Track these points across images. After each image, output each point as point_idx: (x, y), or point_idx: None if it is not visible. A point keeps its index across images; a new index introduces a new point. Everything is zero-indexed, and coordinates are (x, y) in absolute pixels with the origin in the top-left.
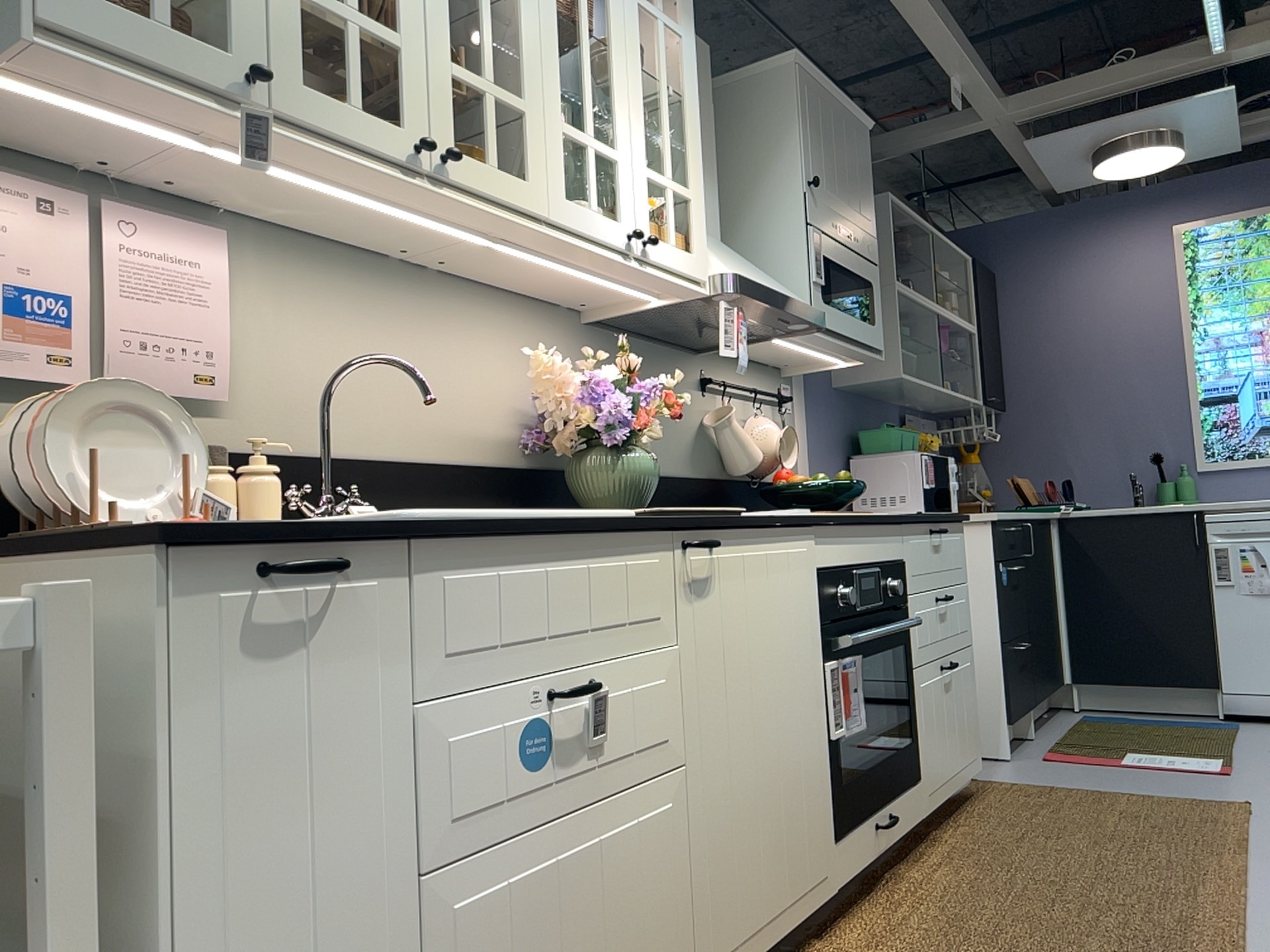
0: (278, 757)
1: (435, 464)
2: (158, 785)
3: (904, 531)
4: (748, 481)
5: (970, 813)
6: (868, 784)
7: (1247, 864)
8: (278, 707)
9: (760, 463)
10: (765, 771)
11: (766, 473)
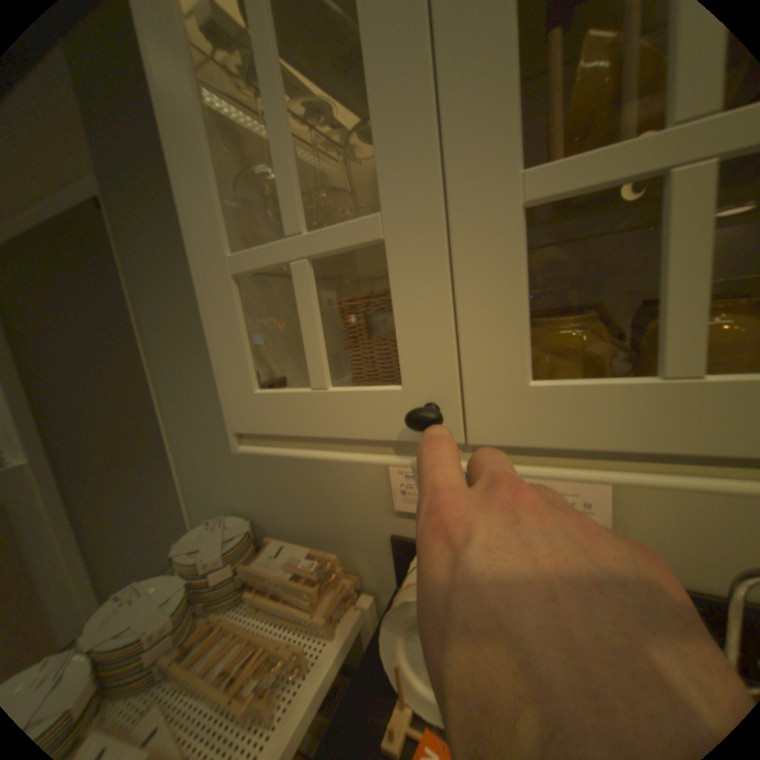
0: None
1: None
2: None
3: None
4: None
5: None
6: None
7: None
8: None
9: None
10: None
11: None
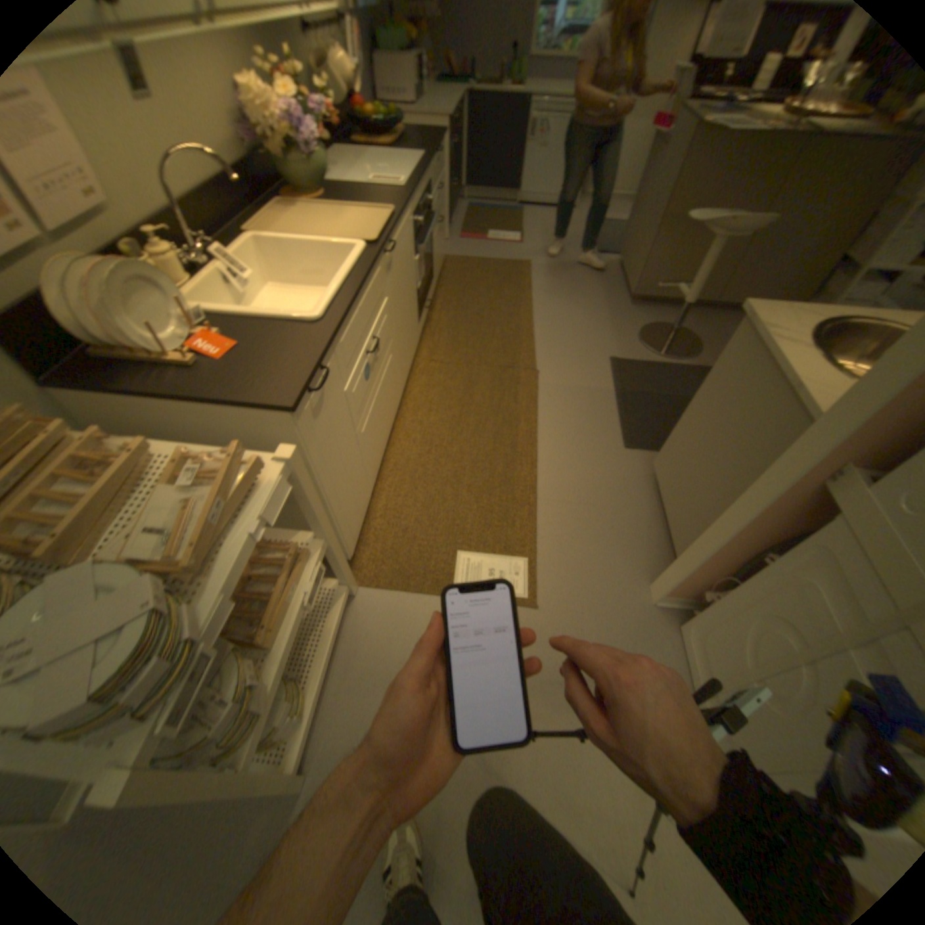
0: (331, 434)
1: (213, 180)
2: (316, 466)
3: (432, 163)
4: (335, 102)
5: (444, 279)
6: (424, 295)
7: (532, 297)
8: (327, 422)
9: (340, 87)
10: (407, 319)
11: (345, 96)
